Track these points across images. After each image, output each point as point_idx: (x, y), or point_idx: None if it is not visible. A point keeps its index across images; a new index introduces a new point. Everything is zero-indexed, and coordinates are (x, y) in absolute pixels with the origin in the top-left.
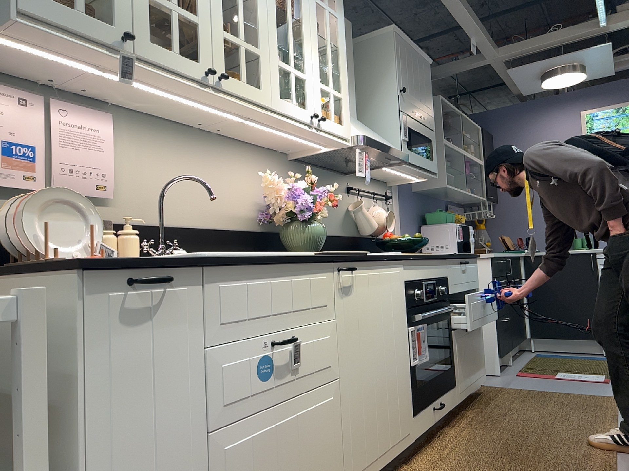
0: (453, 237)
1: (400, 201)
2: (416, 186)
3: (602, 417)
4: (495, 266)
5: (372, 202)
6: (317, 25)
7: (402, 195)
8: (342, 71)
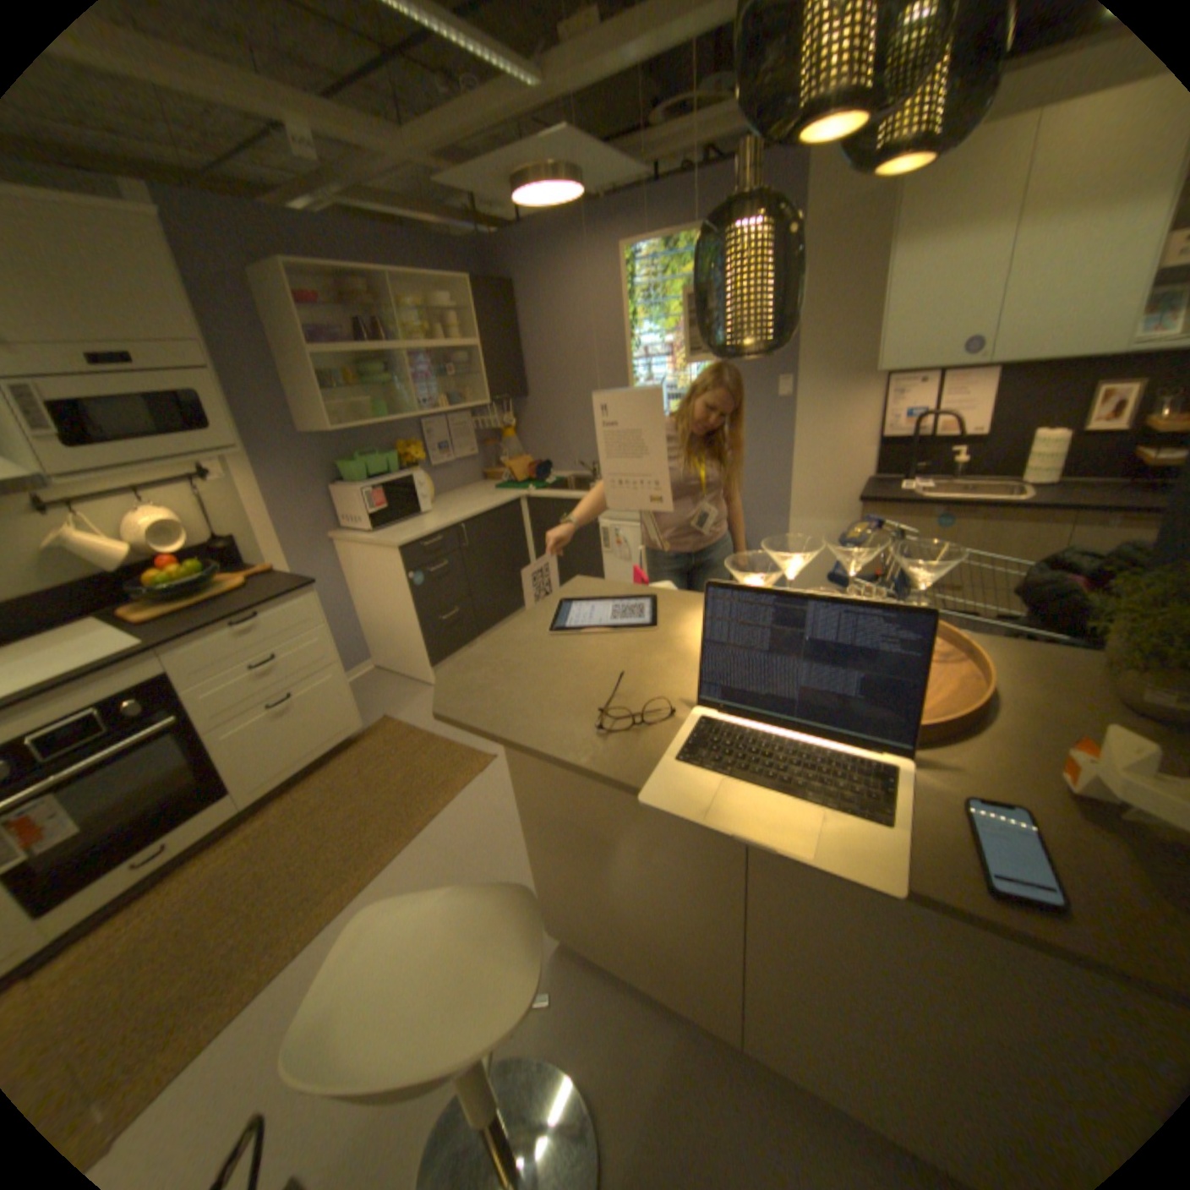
0: (365, 507)
1: (251, 465)
2: (299, 425)
3: (412, 823)
4: (407, 559)
5: (139, 500)
6: None
7: (255, 454)
8: None
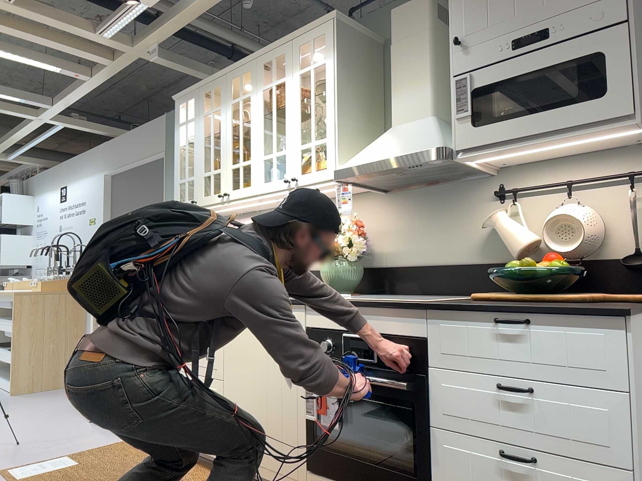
0: None
1: None
2: None
3: None
4: None
5: (573, 197)
6: (299, 95)
7: None
8: (327, 114)
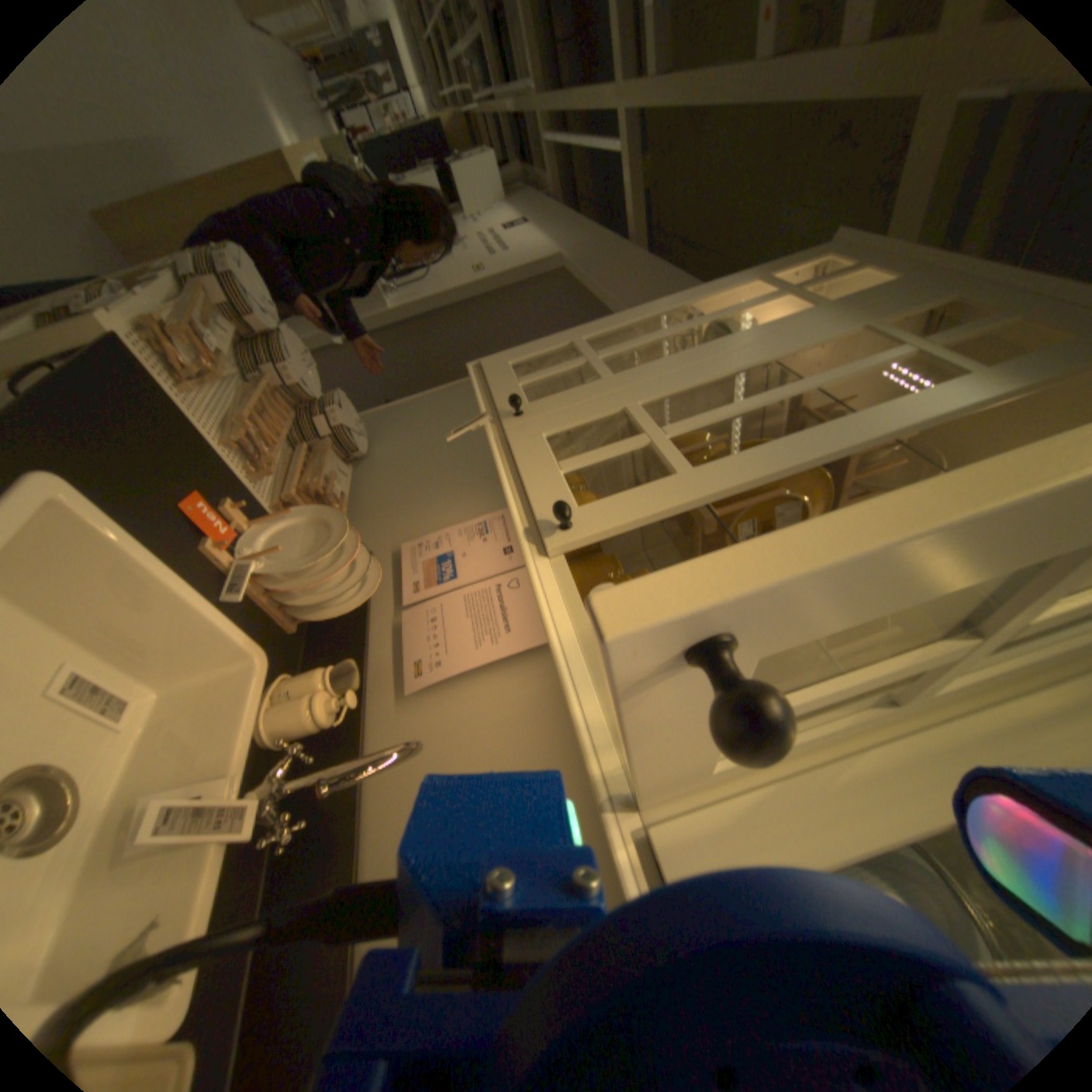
0: None
1: None
2: None
3: None
4: None
5: None
6: None
7: None
8: None
